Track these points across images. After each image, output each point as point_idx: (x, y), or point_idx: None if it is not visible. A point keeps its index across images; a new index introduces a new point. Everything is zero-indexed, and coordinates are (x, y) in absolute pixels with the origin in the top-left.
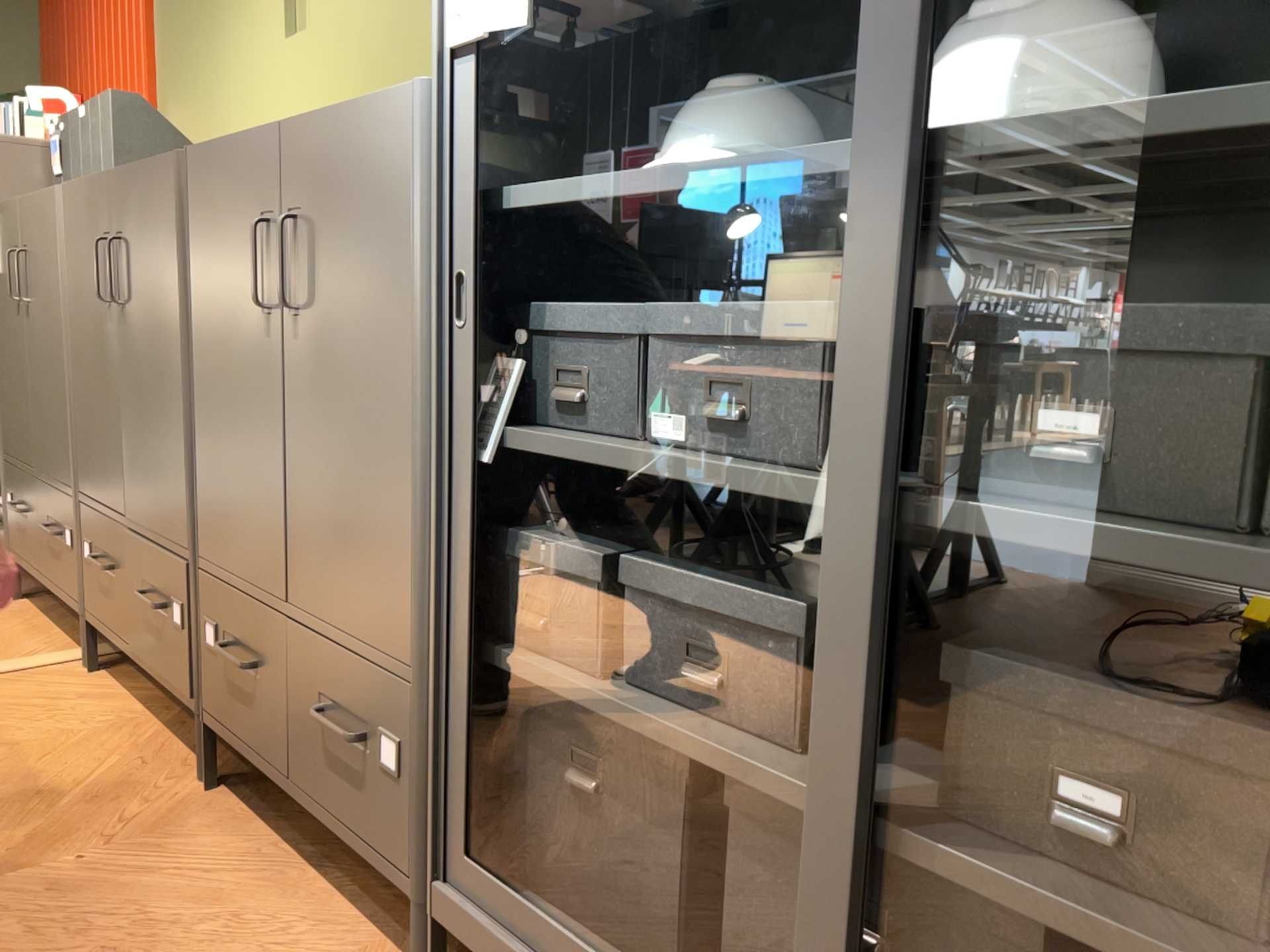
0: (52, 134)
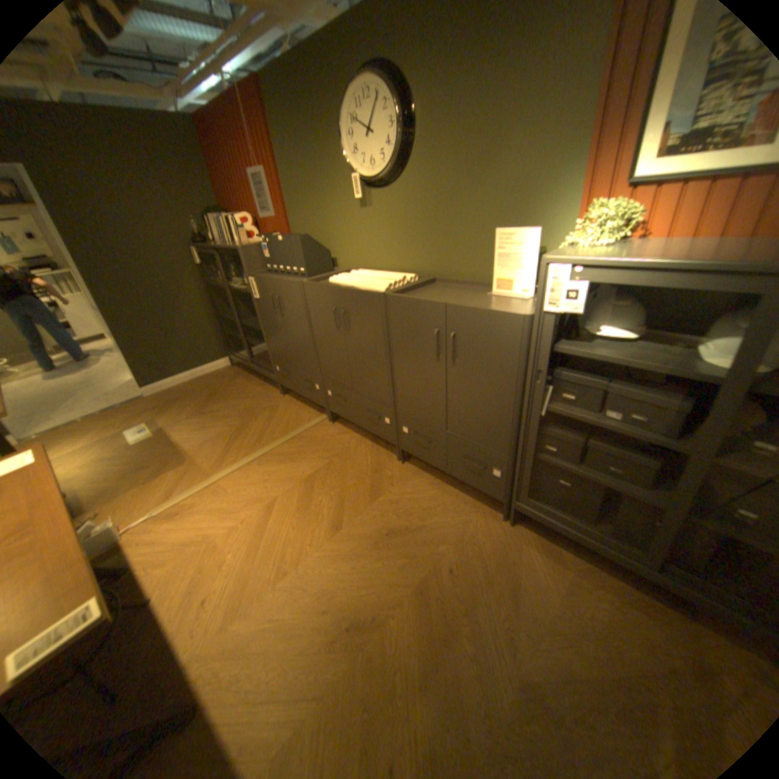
0: (260, 241)
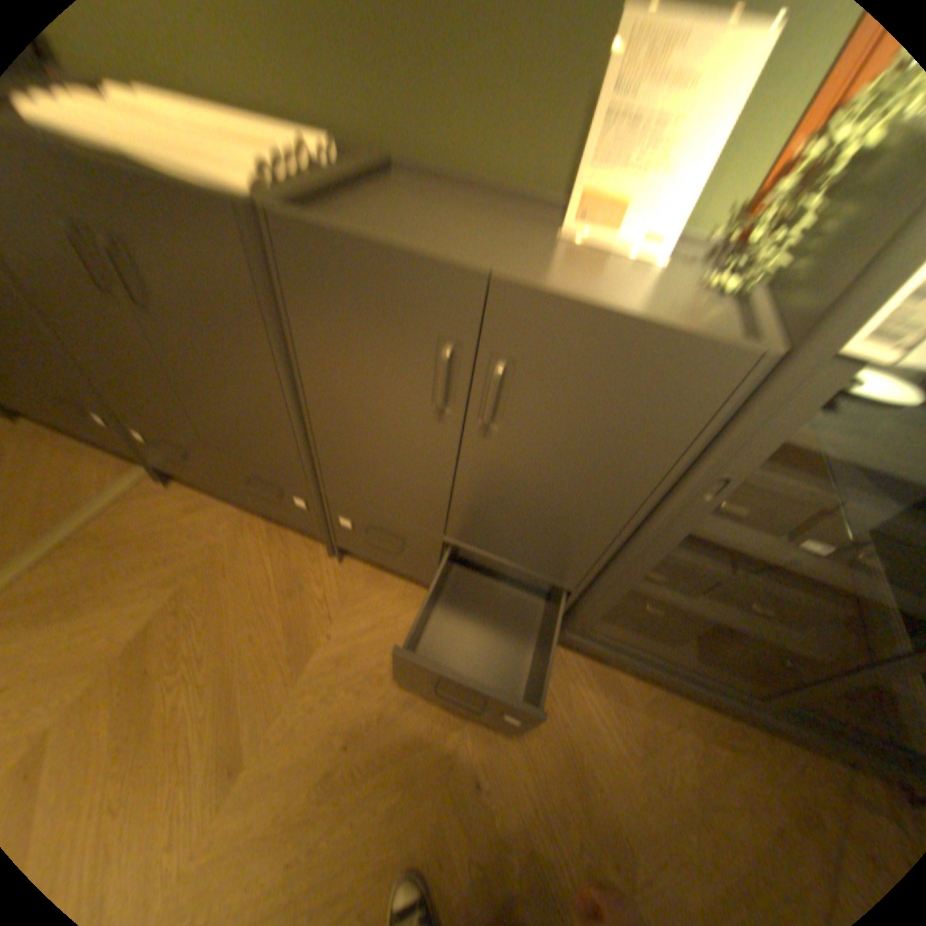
0: None
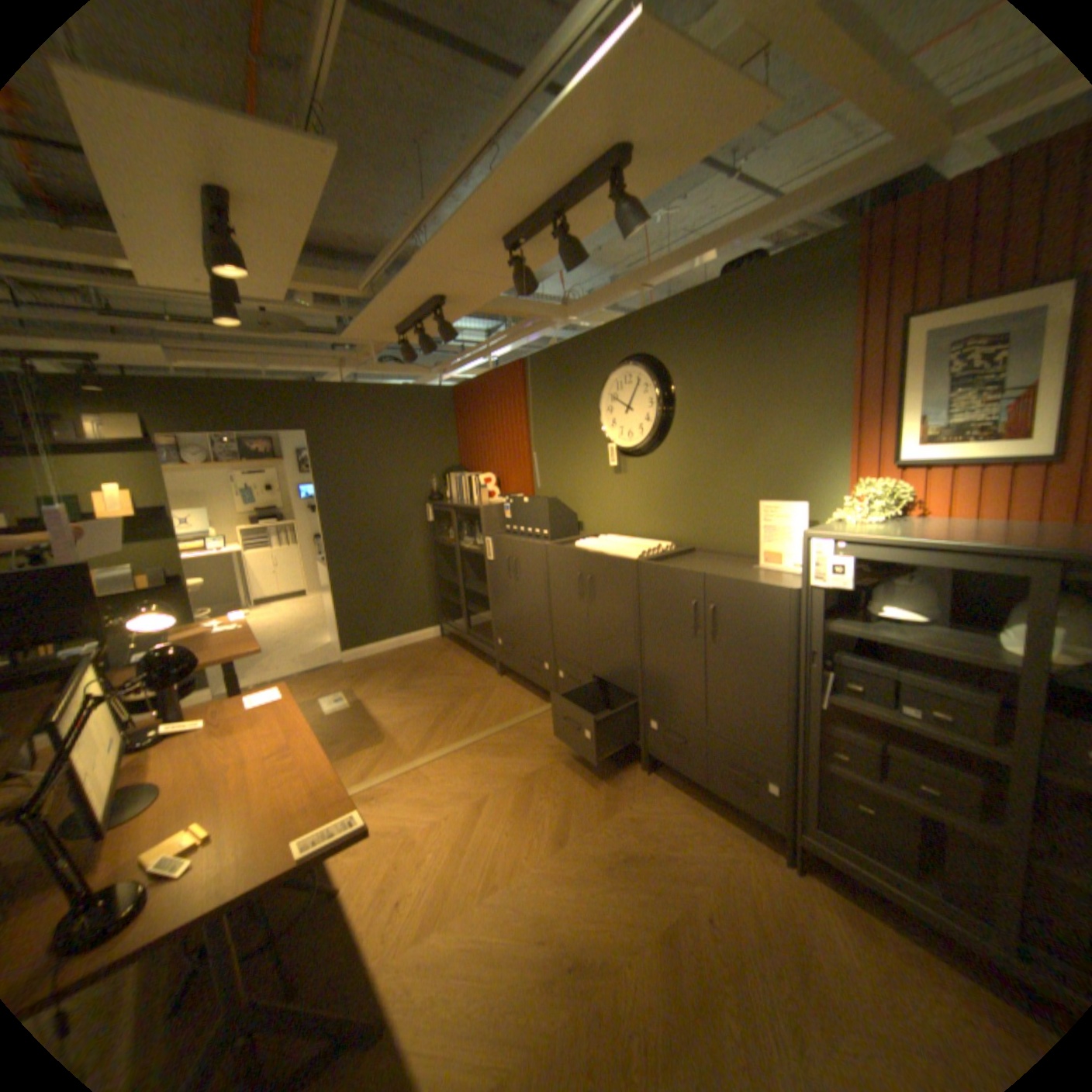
0: (503, 501)
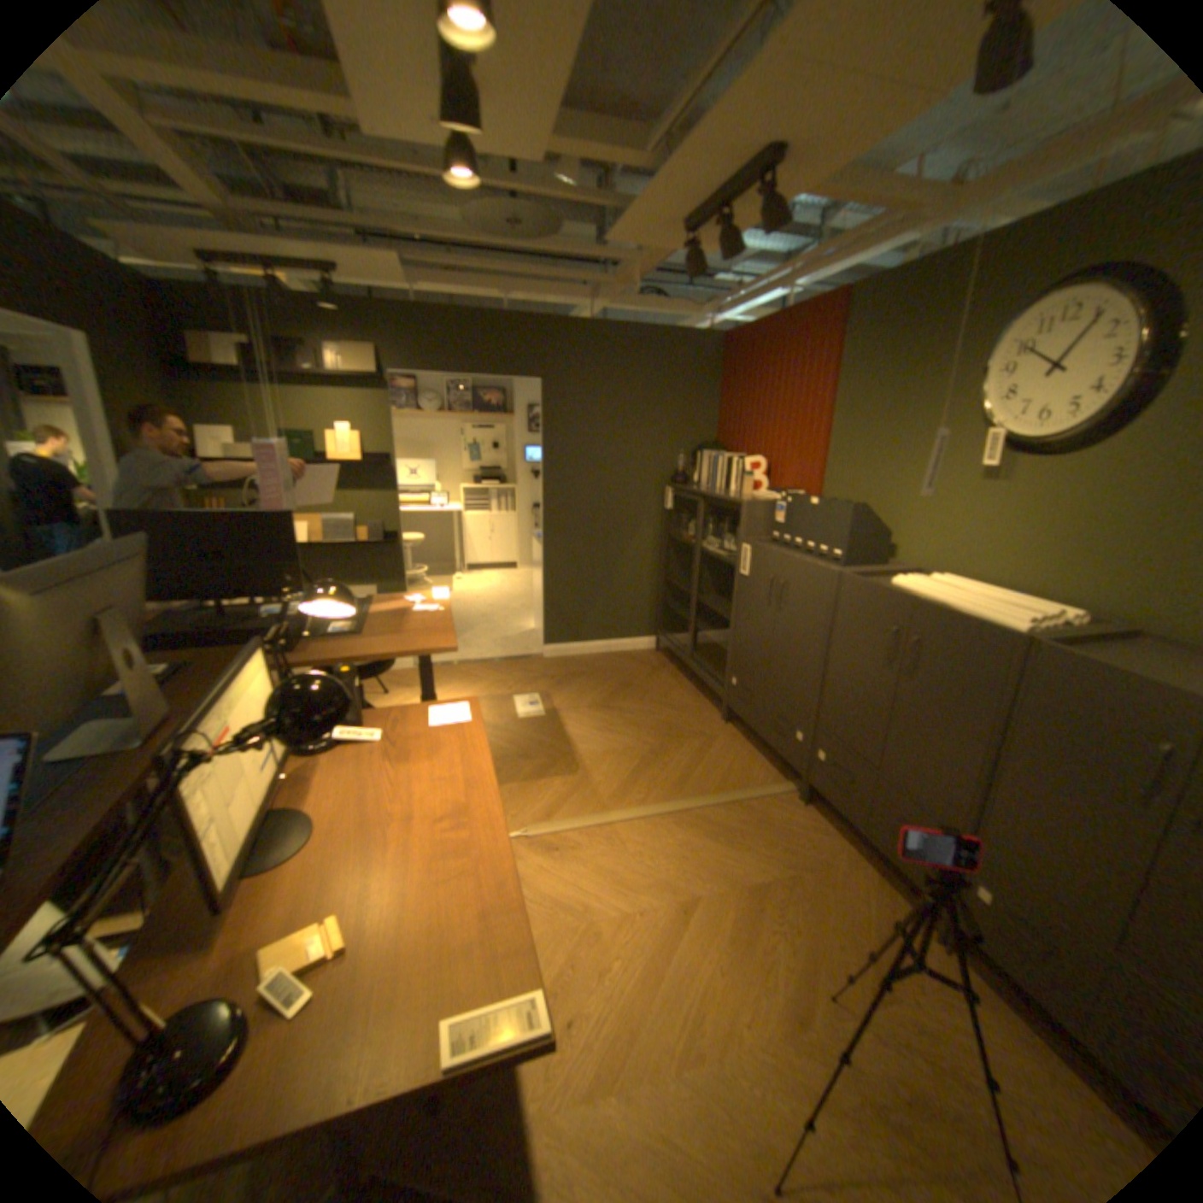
0: (777, 498)
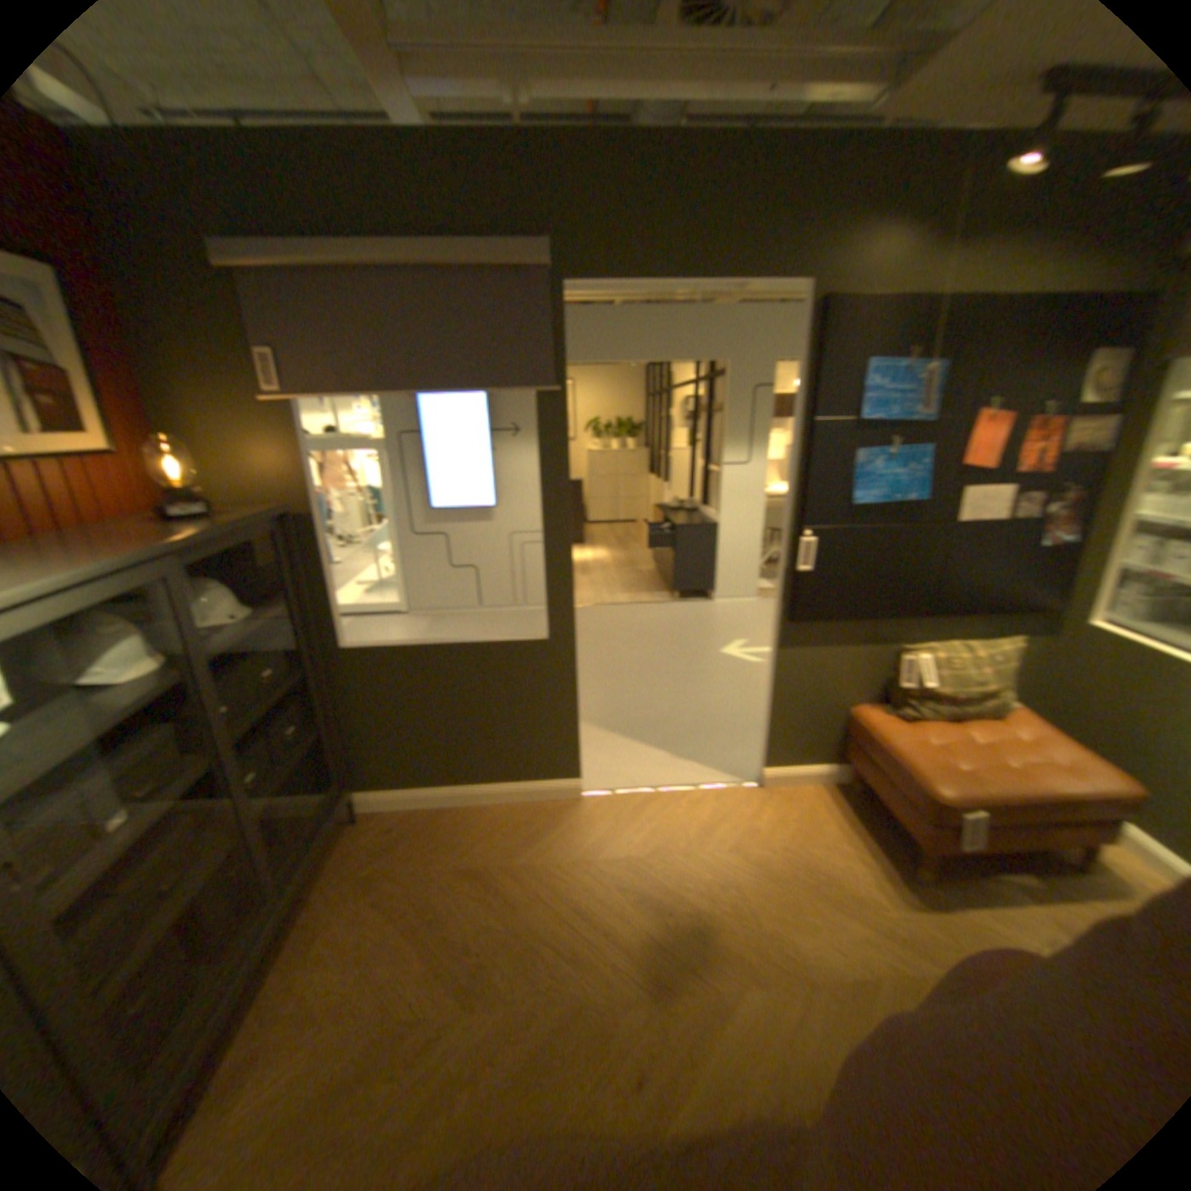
0: None
